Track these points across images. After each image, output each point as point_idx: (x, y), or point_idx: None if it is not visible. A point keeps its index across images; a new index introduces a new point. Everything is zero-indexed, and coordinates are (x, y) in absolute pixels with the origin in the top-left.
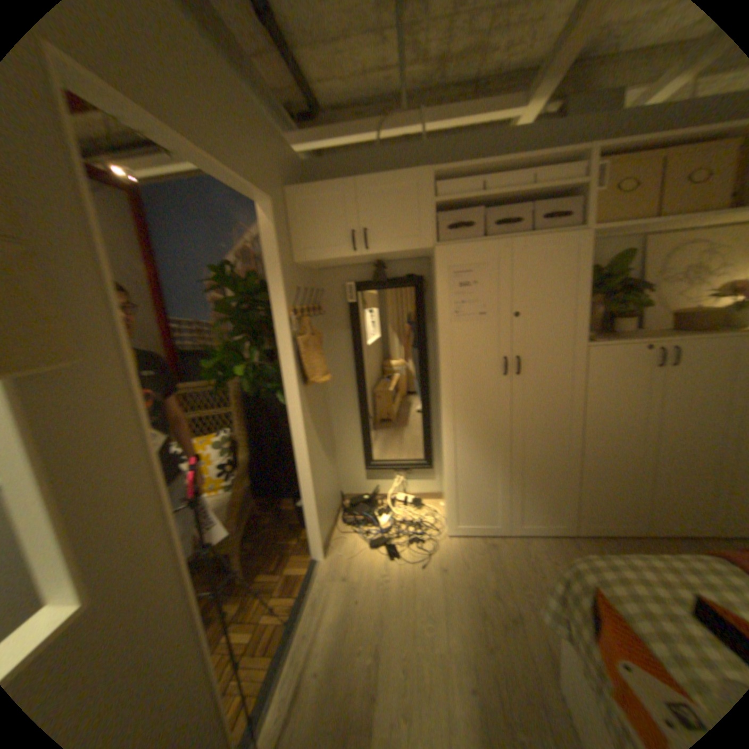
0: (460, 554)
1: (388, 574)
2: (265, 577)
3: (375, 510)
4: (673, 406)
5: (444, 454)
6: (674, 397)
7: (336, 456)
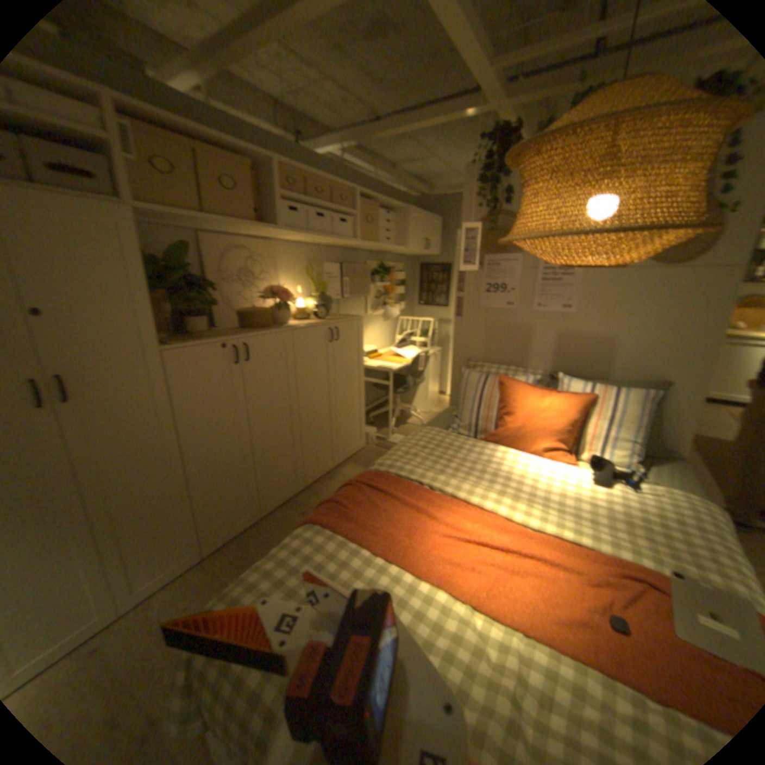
0: None
1: None
2: None
3: None
4: (252, 395)
5: None
6: (252, 387)
7: None
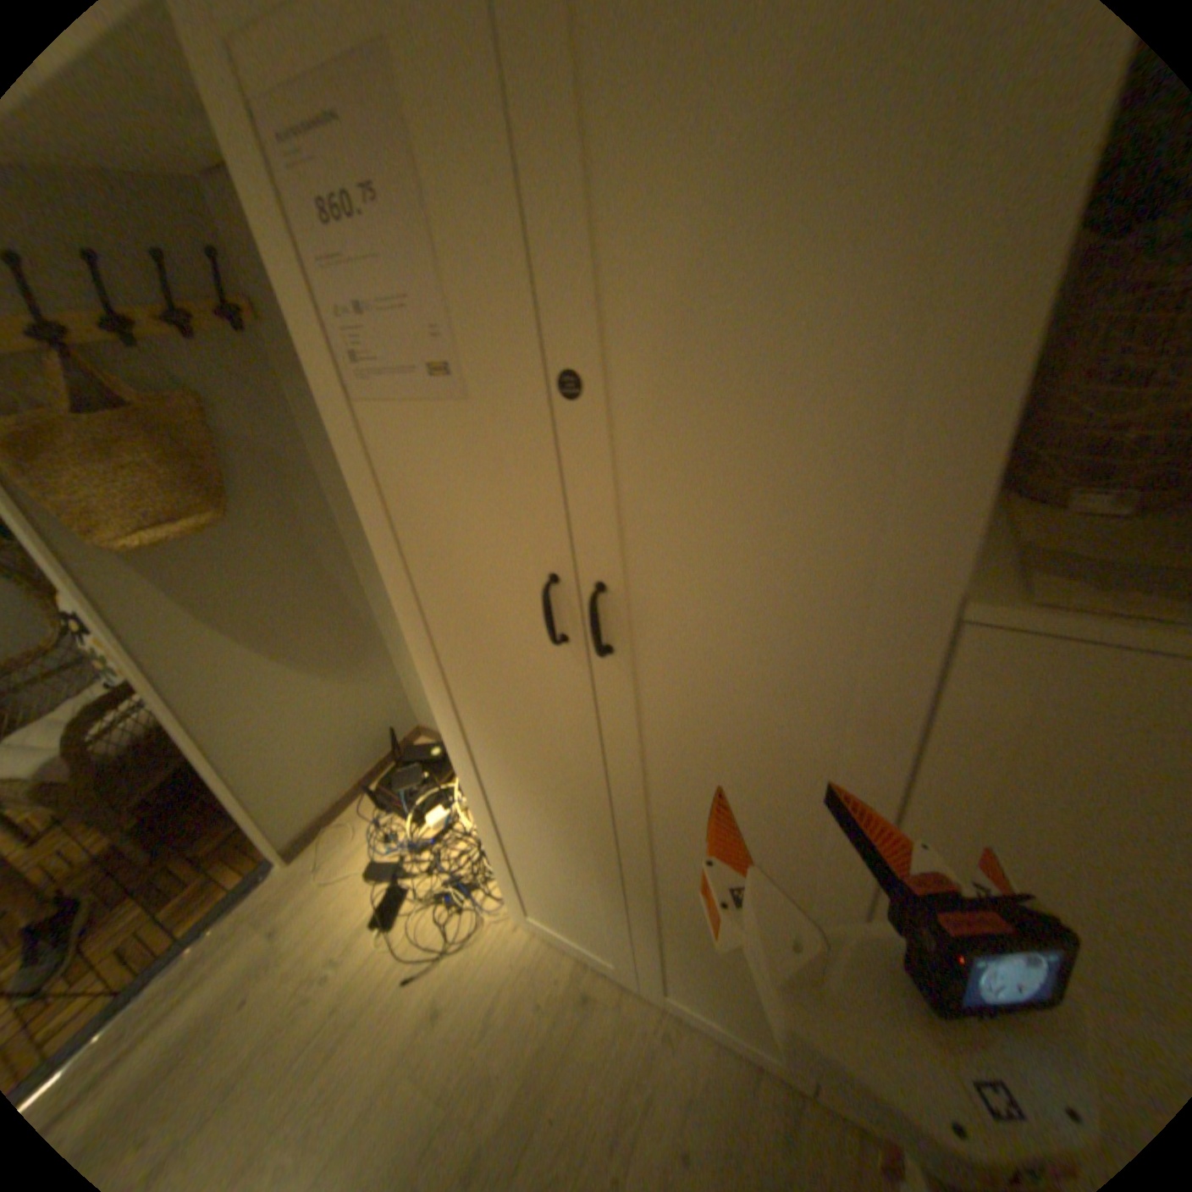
0: (501, 986)
1: (343, 962)
2: (188, 865)
3: (425, 794)
4: None
5: (460, 781)
6: None
7: (390, 658)
